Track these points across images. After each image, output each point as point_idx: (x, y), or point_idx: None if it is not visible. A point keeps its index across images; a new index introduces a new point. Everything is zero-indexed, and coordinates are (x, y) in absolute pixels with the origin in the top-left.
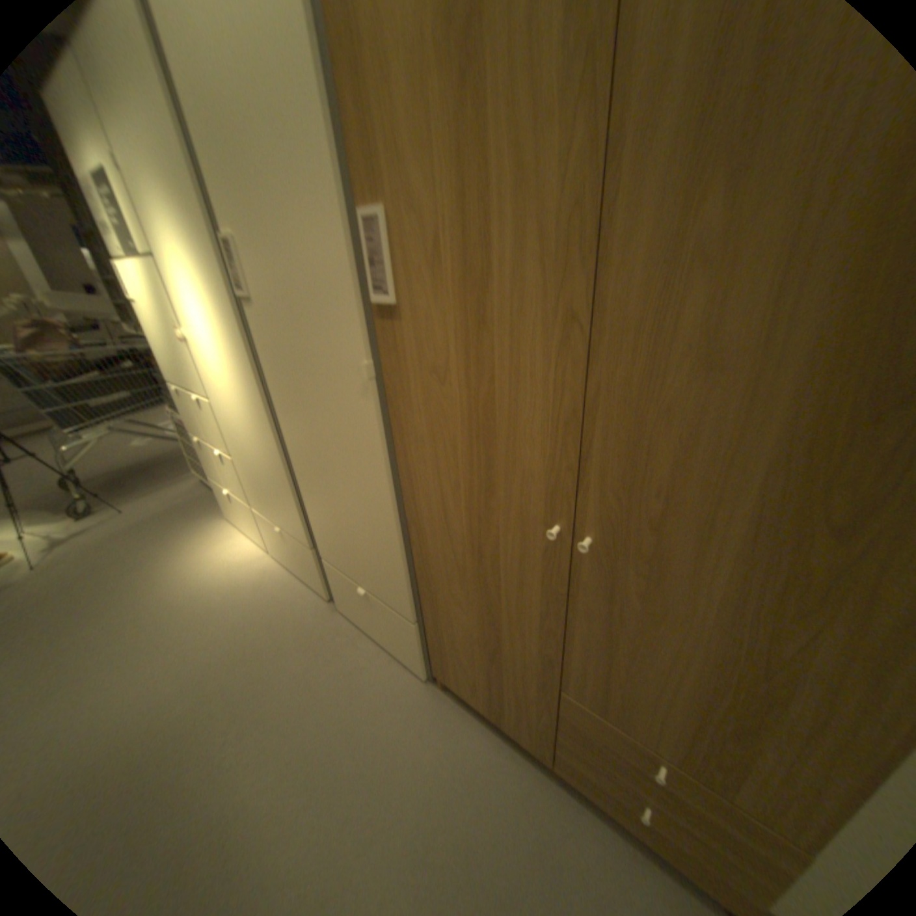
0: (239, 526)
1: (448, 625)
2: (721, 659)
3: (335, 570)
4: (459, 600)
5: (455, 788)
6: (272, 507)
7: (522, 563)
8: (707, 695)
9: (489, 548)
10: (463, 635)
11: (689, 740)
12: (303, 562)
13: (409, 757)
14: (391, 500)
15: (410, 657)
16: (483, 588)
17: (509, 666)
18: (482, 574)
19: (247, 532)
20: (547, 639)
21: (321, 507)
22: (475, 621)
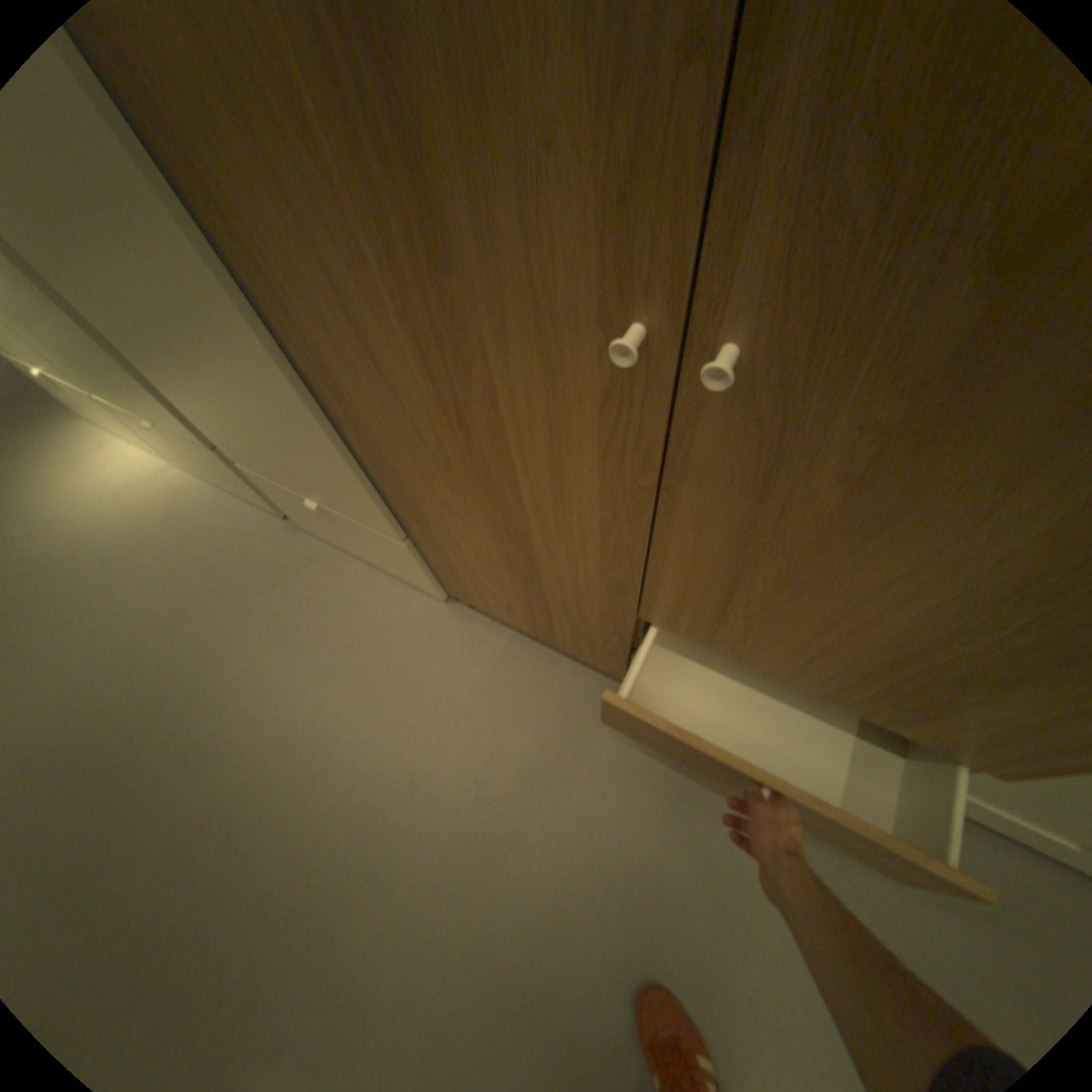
0: (108, 429)
1: (452, 543)
2: (1011, 586)
3: (264, 479)
4: (455, 508)
5: (506, 716)
6: (114, 390)
7: (554, 434)
8: (929, 633)
9: (479, 409)
10: (477, 554)
11: (854, 677)
12: (219, 473)
13: (441, 694)
14: (258, 334)
15: (418, 578)
16: (488, 488)
17: (554, 589)
18: (479, 463)
19: (125, 437)
20: (614, 558)
21: (169, 376)
22: (490, 537)
